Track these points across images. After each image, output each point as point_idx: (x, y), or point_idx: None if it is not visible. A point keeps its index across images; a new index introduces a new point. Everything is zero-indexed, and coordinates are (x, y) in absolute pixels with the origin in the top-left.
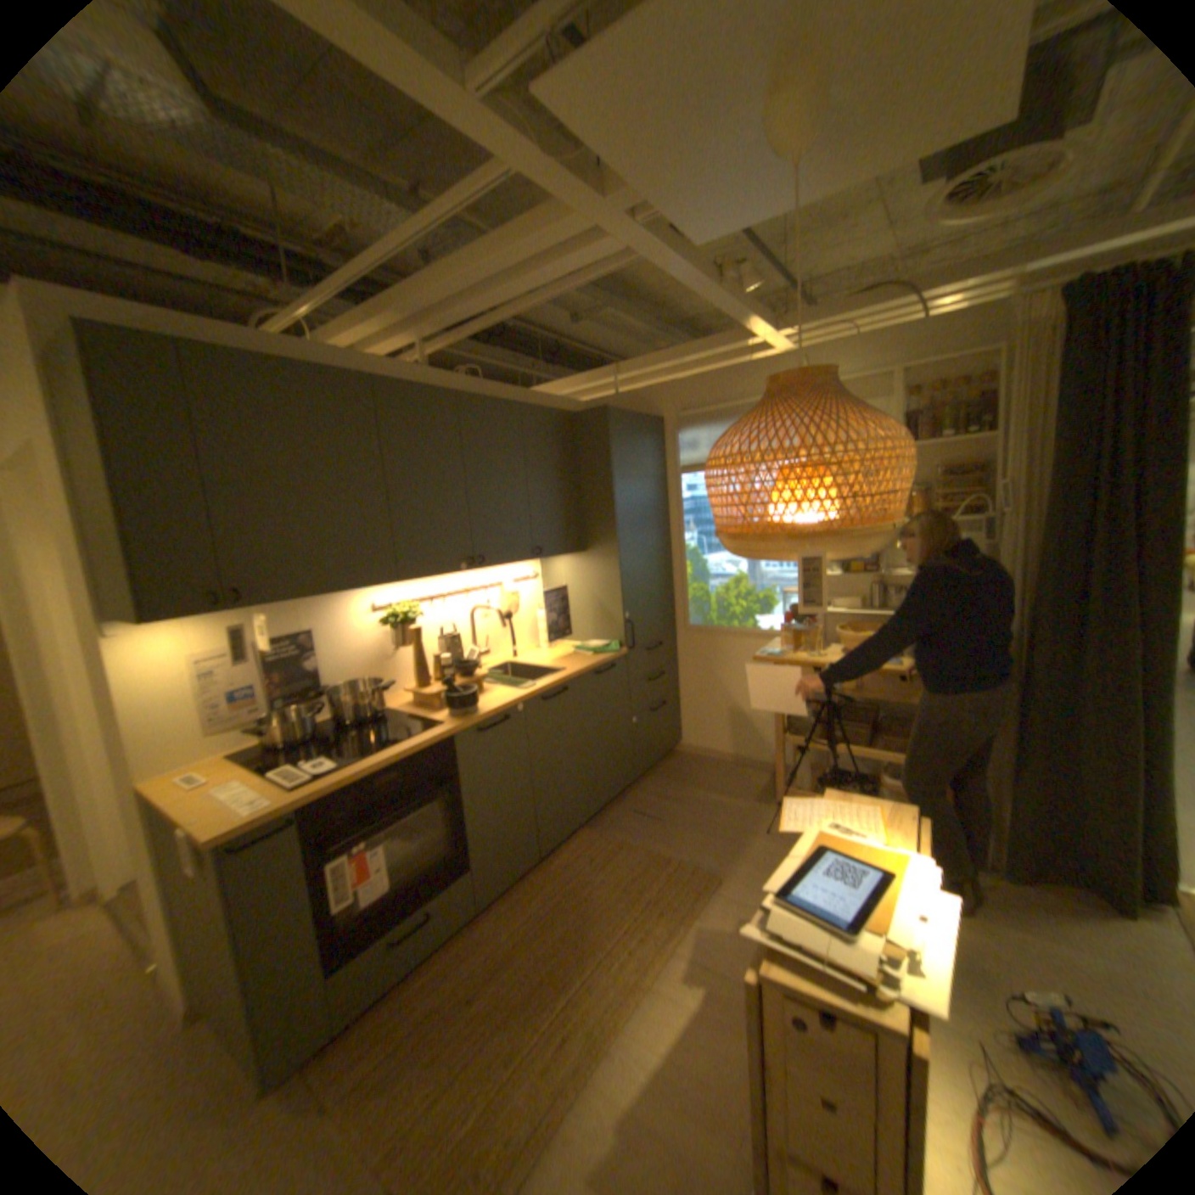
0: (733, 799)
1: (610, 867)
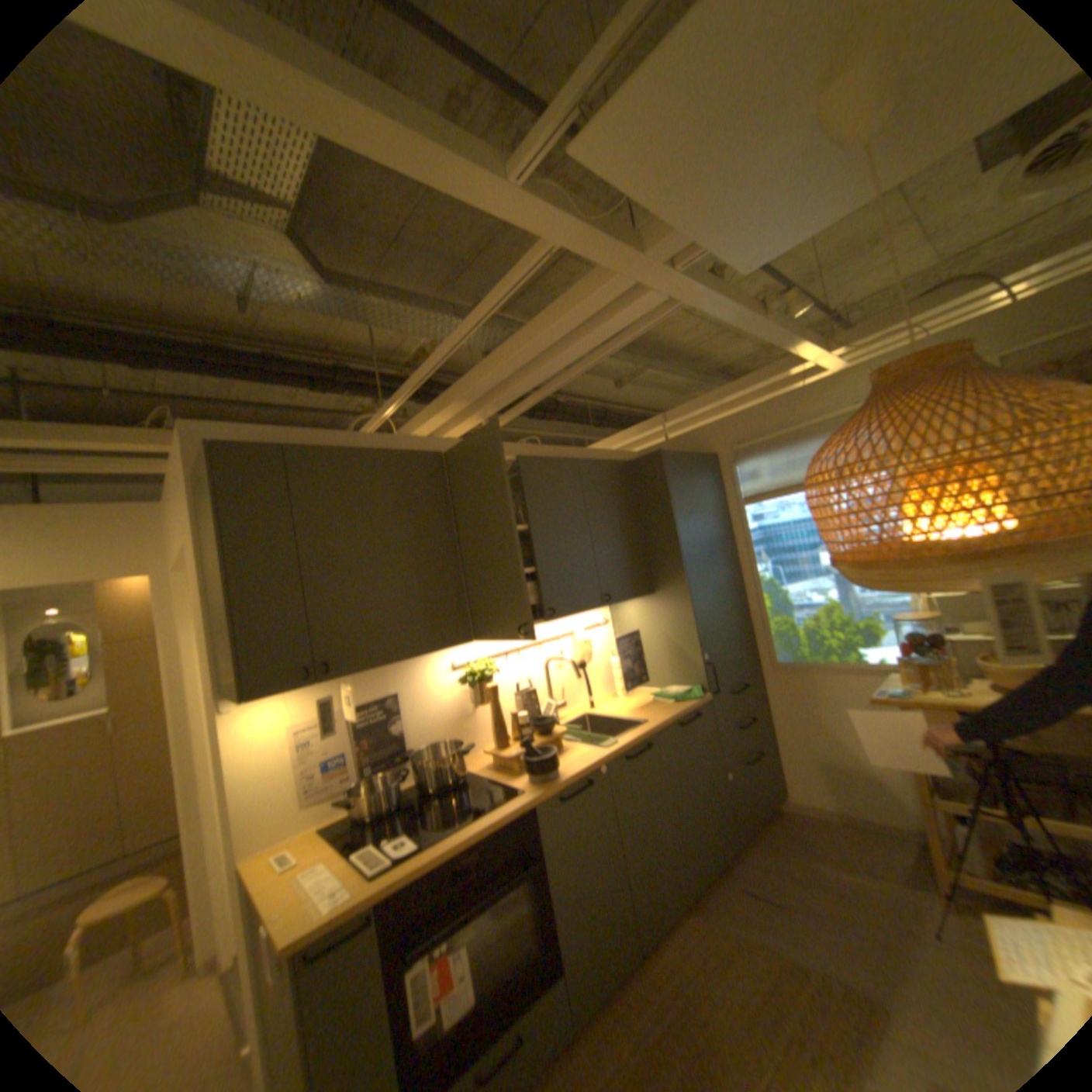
0: (872, 881)
1: (730, 973)
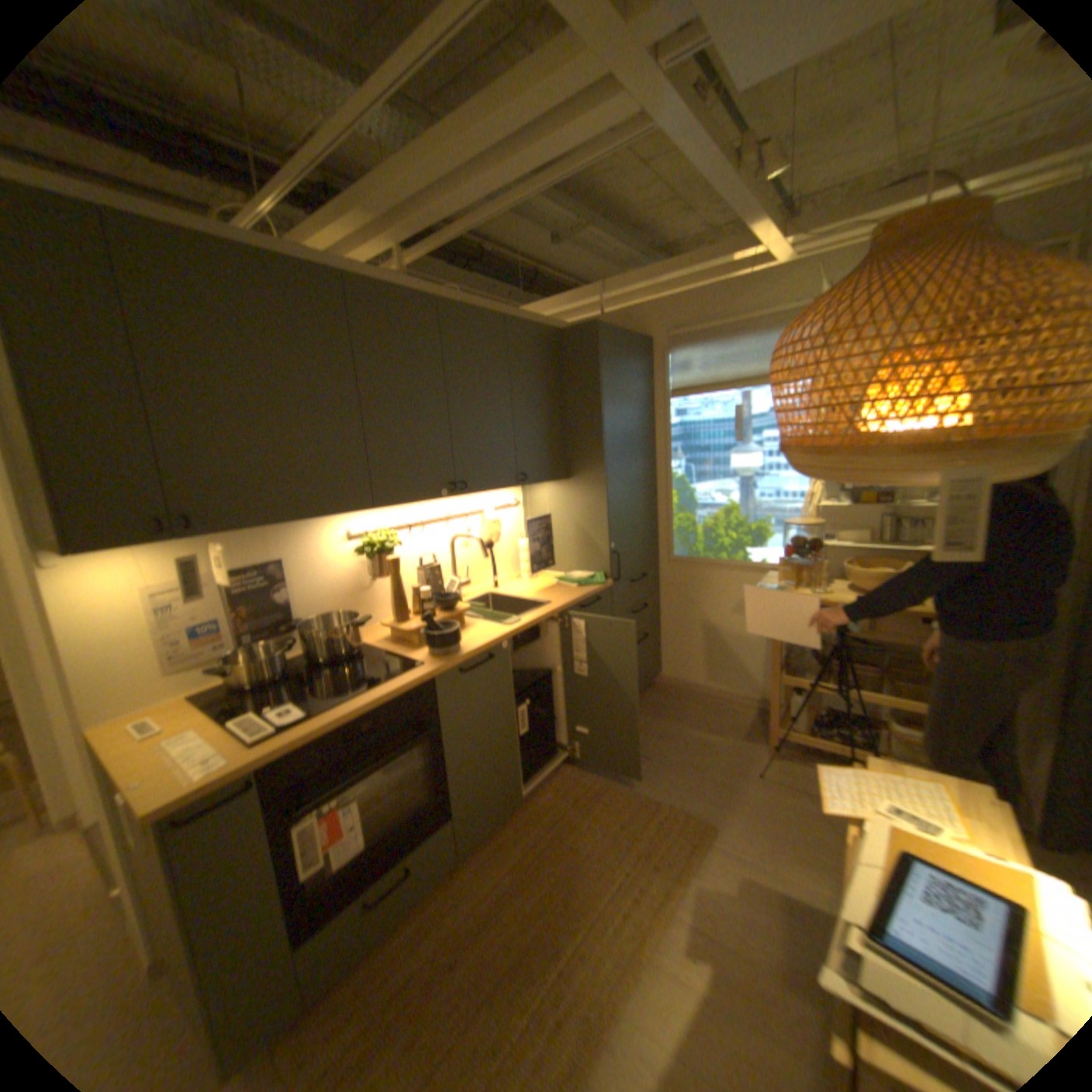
0: (720, 737)
1: (597, 810)
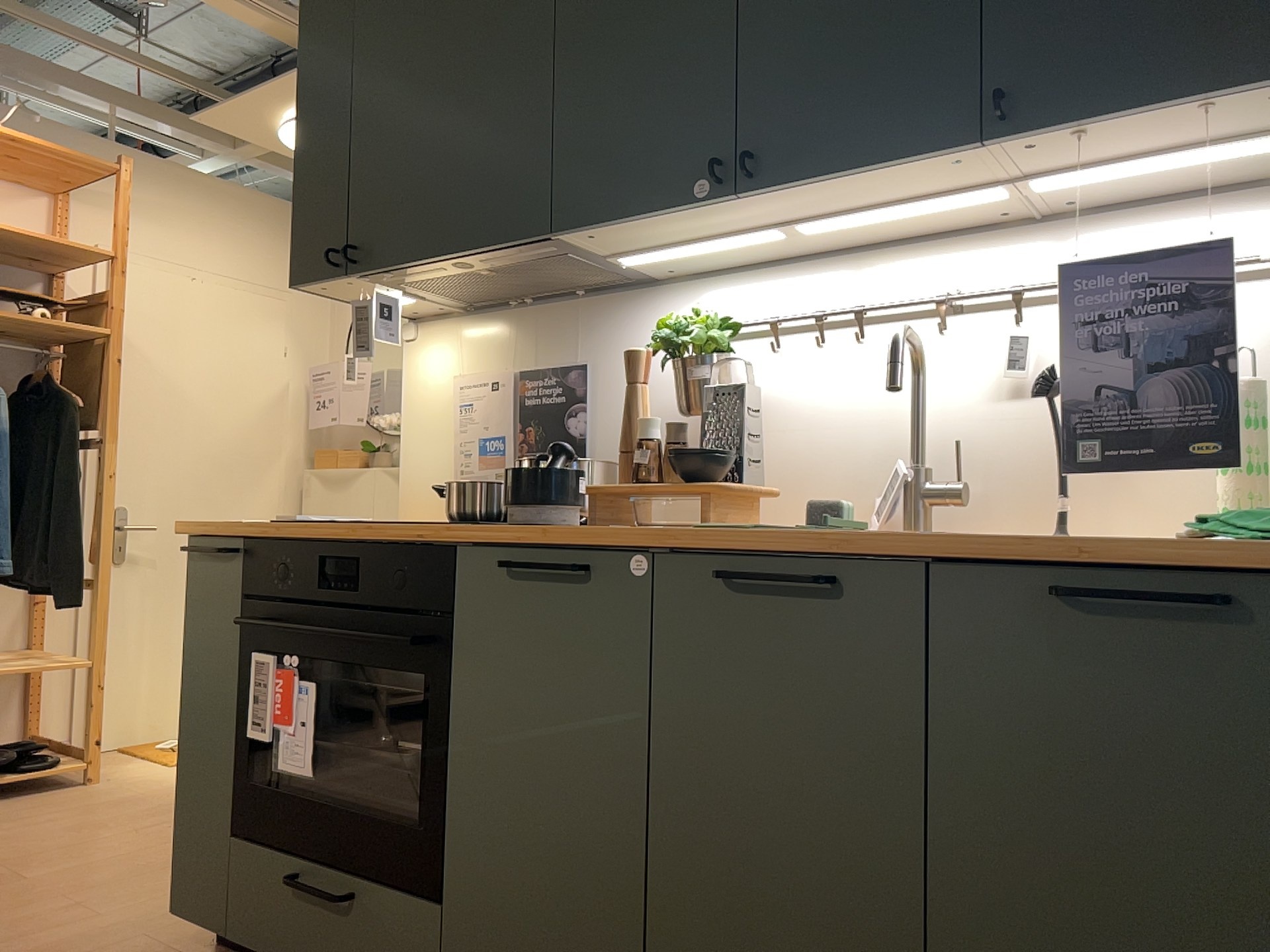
0: None
1: None
